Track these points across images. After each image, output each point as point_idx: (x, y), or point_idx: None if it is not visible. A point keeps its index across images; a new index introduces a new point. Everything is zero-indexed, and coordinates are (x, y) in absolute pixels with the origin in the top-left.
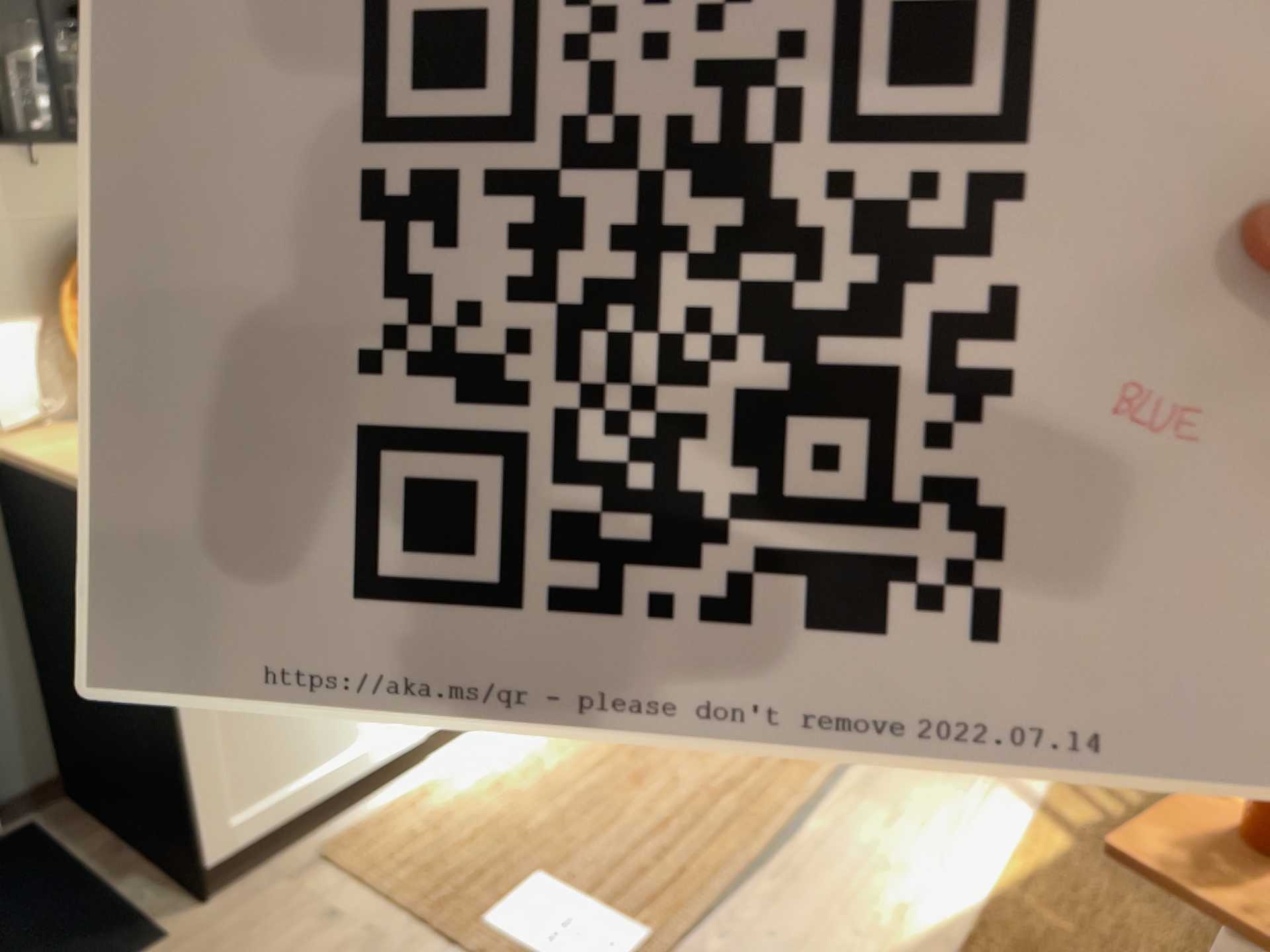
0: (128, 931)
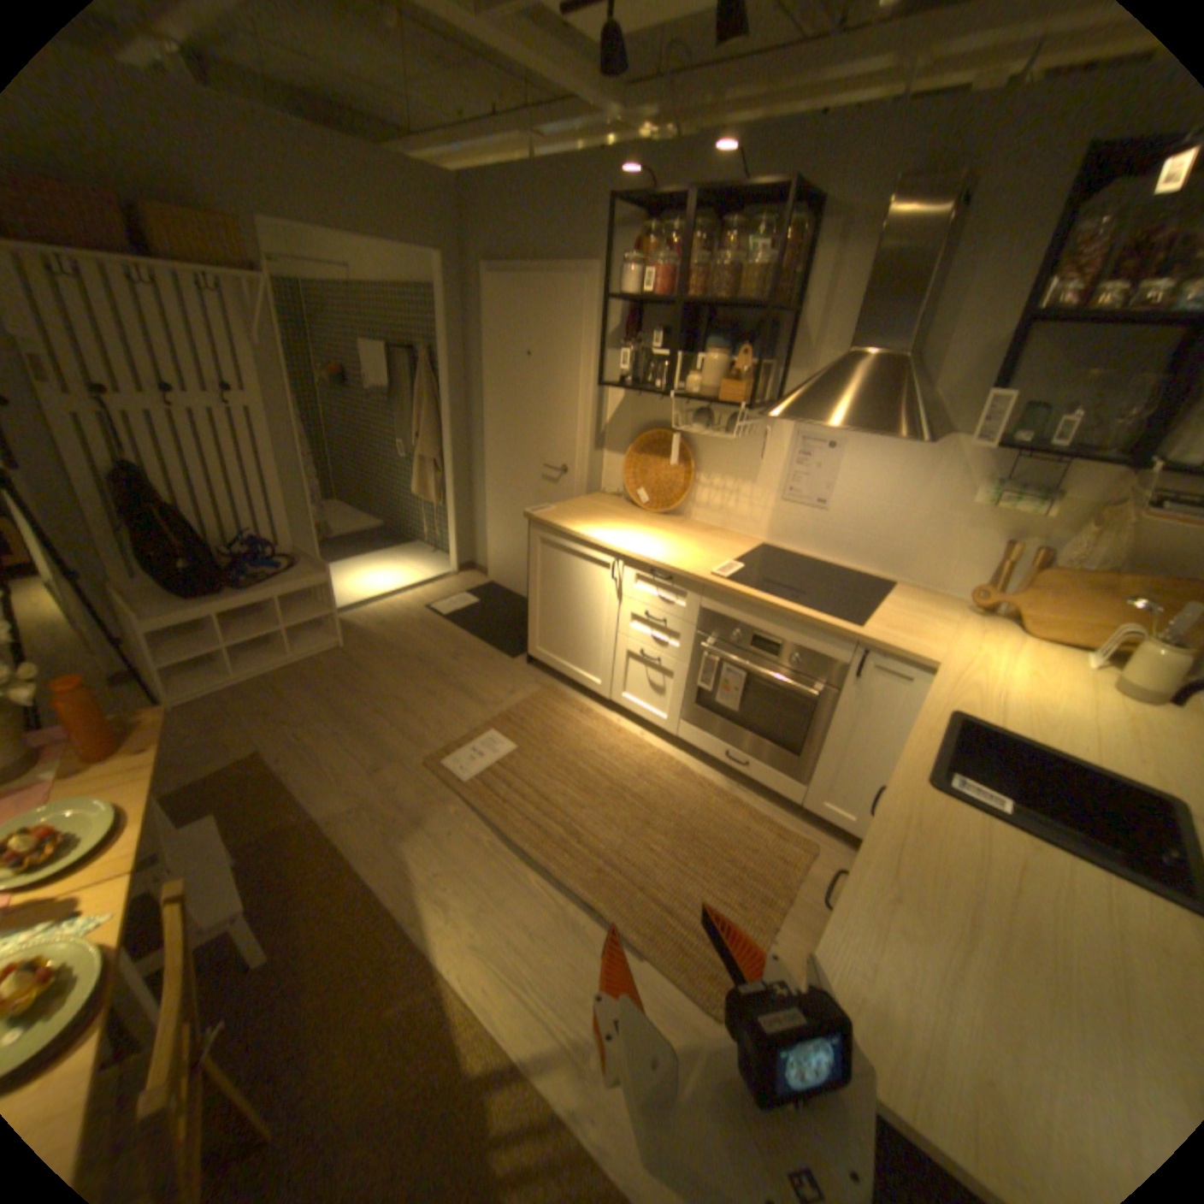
0: (519, 651)
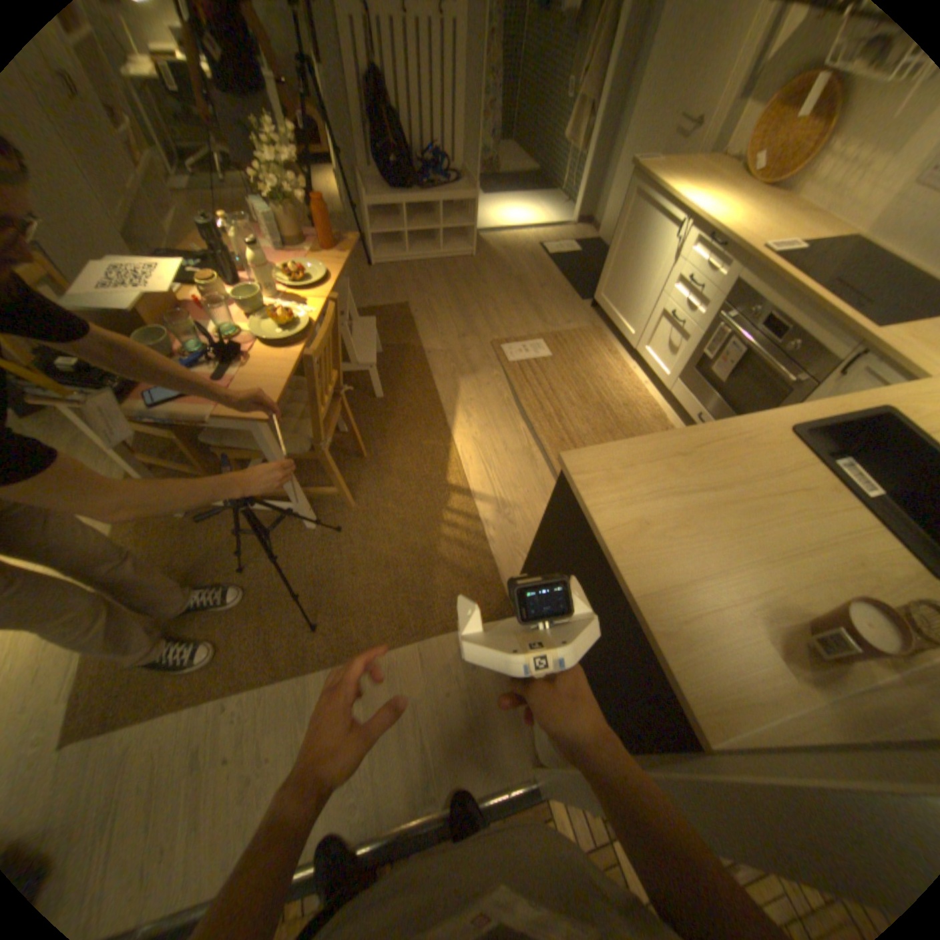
0: (589, 297)
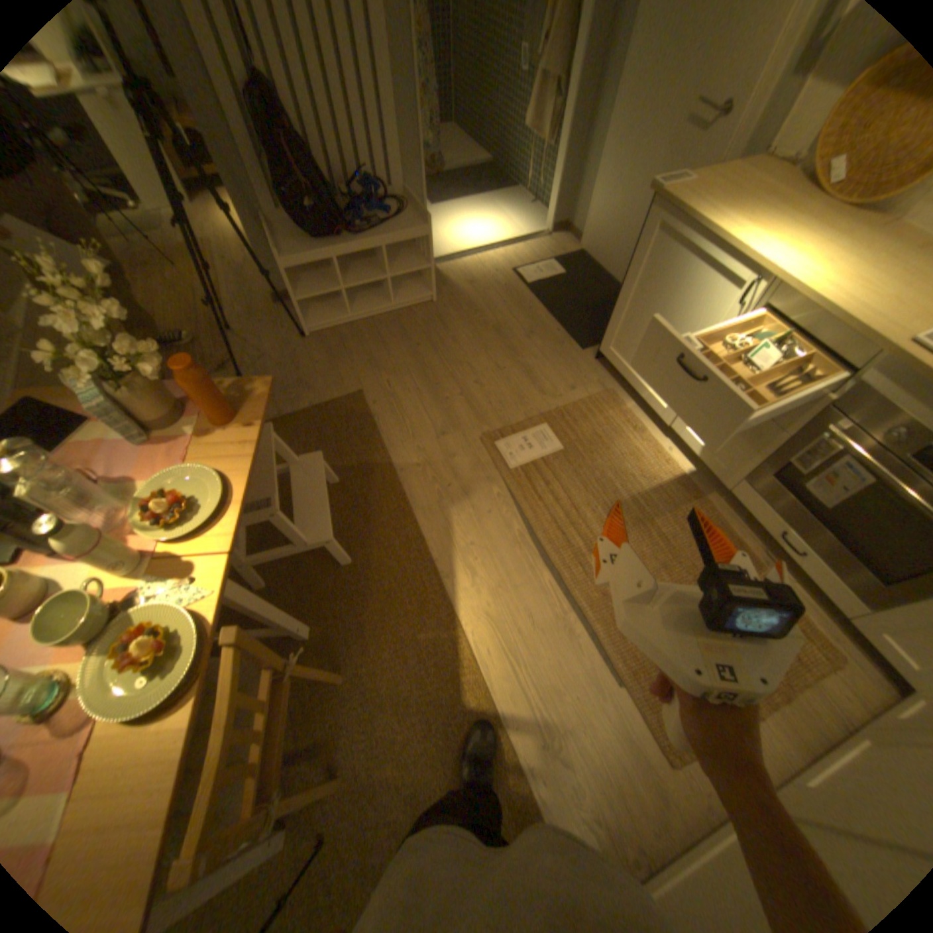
0: (590, 342)
